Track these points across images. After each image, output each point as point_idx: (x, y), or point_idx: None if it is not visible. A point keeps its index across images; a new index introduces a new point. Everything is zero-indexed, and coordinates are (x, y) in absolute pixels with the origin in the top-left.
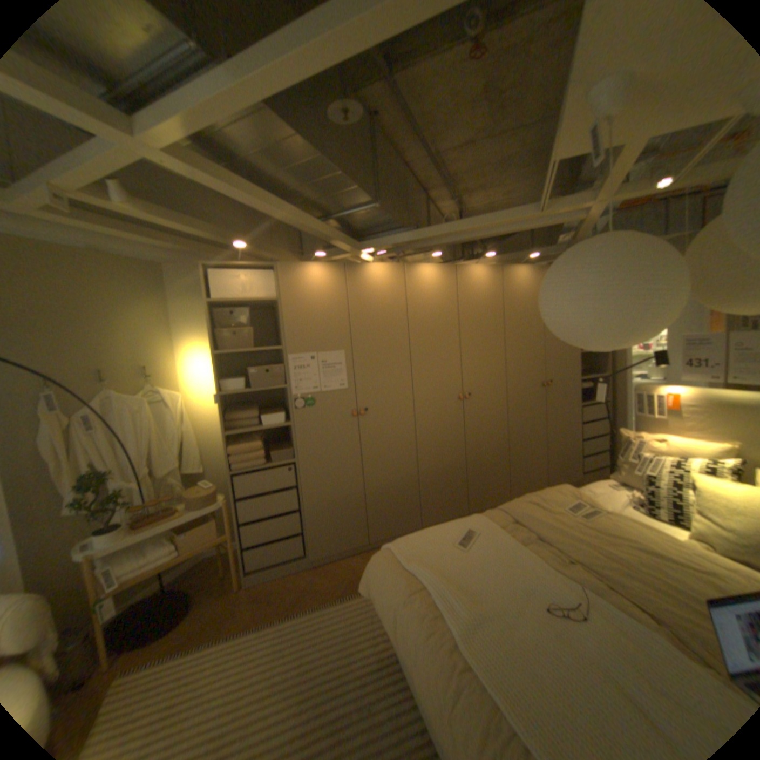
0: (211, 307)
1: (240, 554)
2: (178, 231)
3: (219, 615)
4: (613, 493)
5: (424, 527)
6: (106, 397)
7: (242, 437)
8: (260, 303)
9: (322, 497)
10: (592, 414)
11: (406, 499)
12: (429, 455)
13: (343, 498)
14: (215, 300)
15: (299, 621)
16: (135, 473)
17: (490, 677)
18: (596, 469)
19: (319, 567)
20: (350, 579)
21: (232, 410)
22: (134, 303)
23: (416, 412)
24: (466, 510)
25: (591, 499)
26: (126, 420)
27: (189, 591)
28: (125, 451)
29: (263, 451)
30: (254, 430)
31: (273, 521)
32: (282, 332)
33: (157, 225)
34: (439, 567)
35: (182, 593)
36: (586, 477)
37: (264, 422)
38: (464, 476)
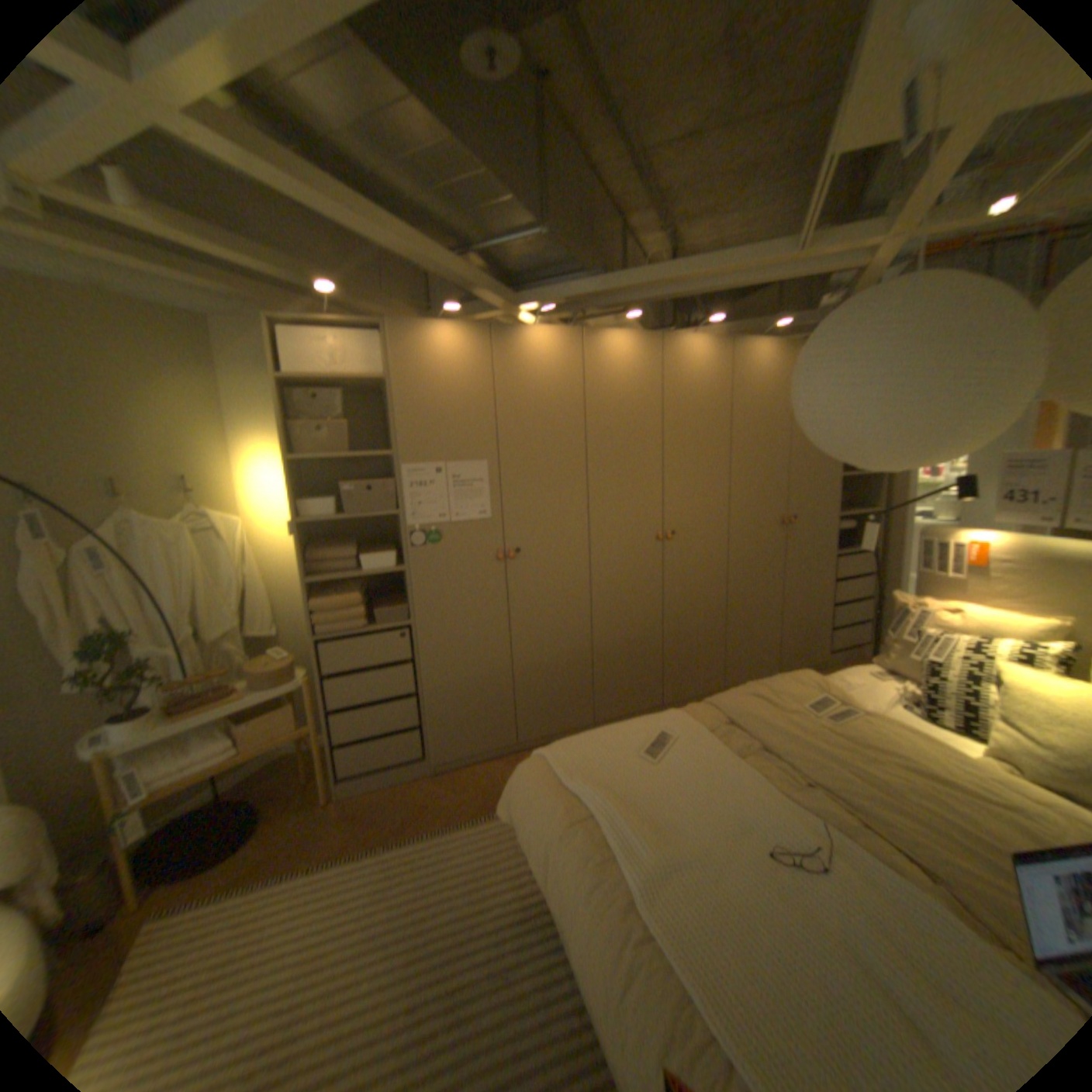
0: (283, 385)
1: (330, 752)
2: (229, 261)
3: (299, 836)
4: (875, 684)
5: (597, 721)
6: (125, 518)
7: (333, 585)
8: (359, 383)
9: (450, 676)
10: (851, 568)
11: (573, 682)
12: (609, 620)
13: (481, 677)
14: (287, 374)
15: (412, 849)
16: (172, 633)
17: (680, 953)
18: (850, 647)
19: (444, 774)
20: (488, 792)
21: (317, 545)
22: (165, 376)
23: (592, 556)
24: (659, 699)
25: (844, 692)
26: (157, 555)
27: (258, 801)
28: (155, 601)
29: (364, 606)
30: (350, 575)
31: (377, 708)
32: (392, 428)
33: (194, 249)
34: (615, 785)
35: (247, 803)
36: (834, 657)
37: (364, 564)
38: (659, 651)
